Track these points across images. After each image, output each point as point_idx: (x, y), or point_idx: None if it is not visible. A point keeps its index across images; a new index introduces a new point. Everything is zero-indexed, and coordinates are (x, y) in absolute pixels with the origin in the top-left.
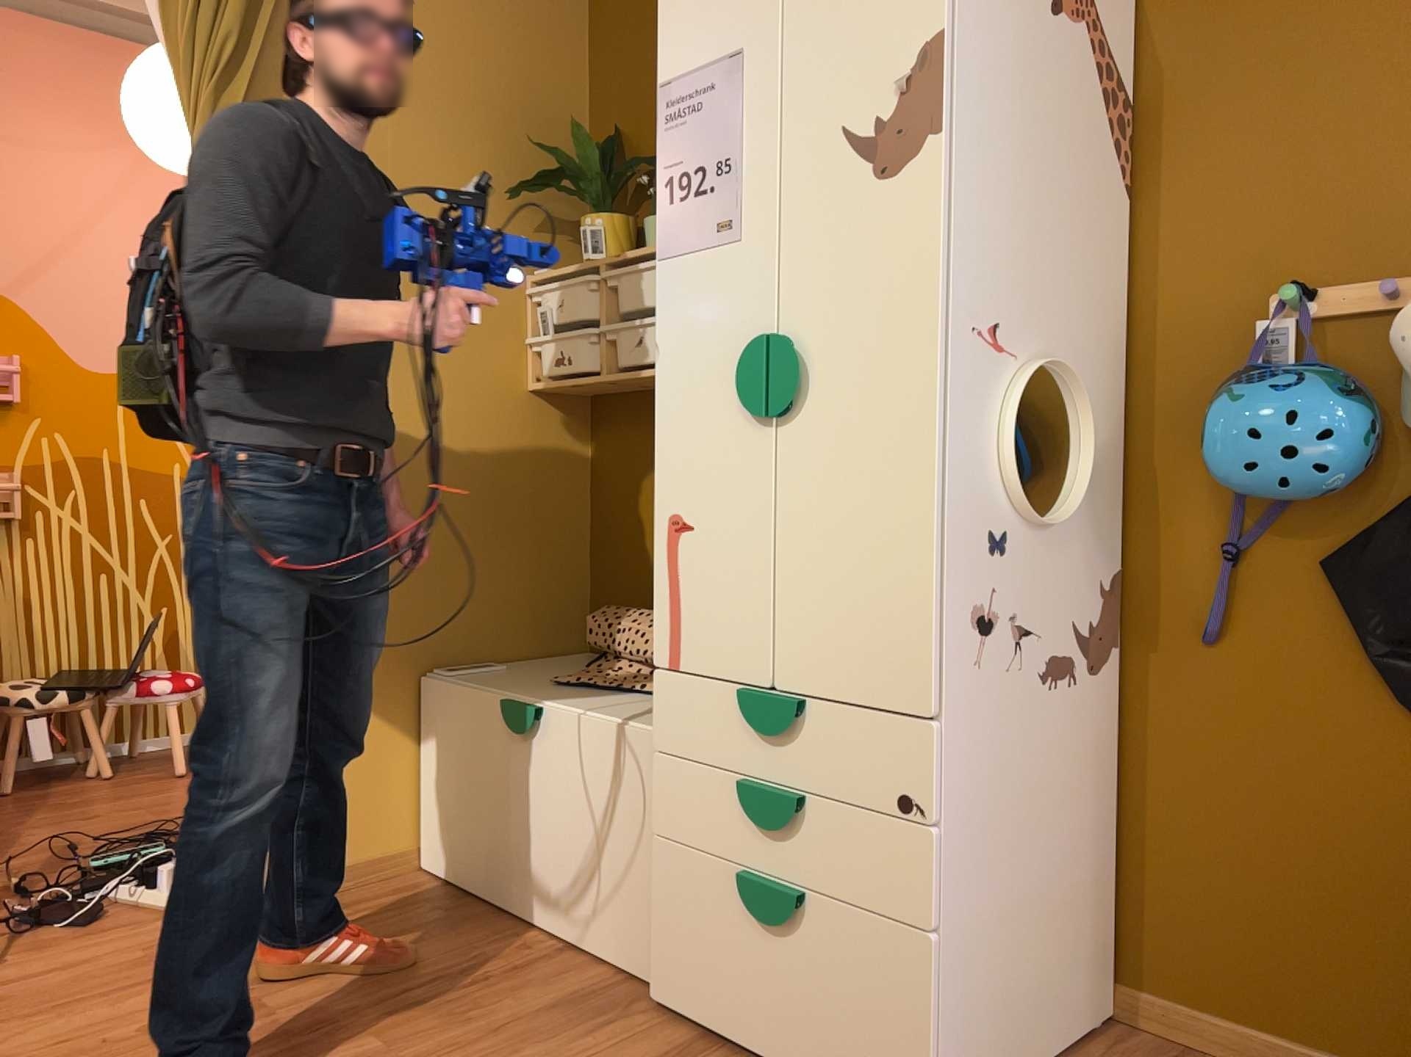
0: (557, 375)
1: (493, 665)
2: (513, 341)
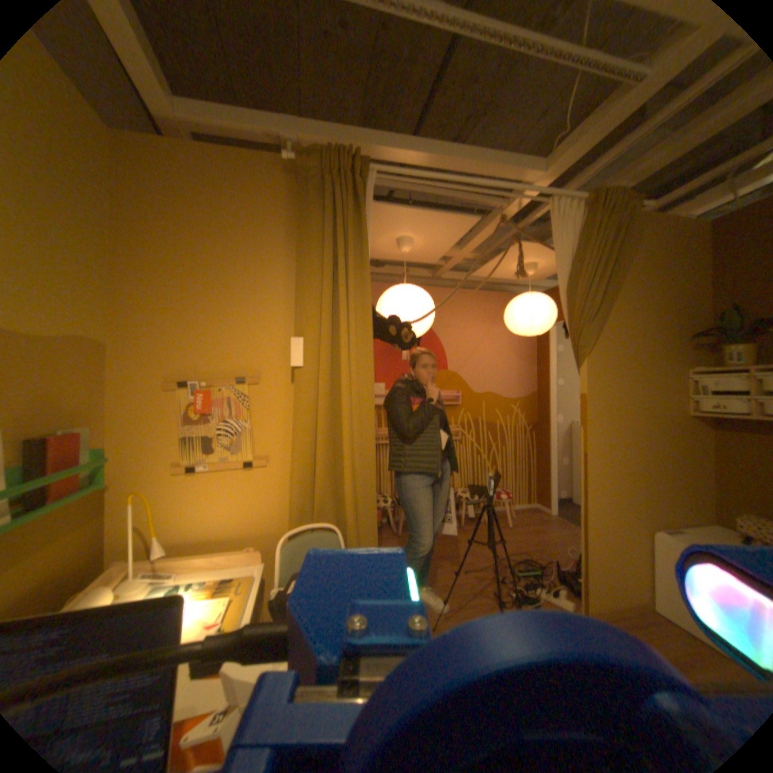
0: (713, 411)
1: (686, 531)
2: (684, 395)
